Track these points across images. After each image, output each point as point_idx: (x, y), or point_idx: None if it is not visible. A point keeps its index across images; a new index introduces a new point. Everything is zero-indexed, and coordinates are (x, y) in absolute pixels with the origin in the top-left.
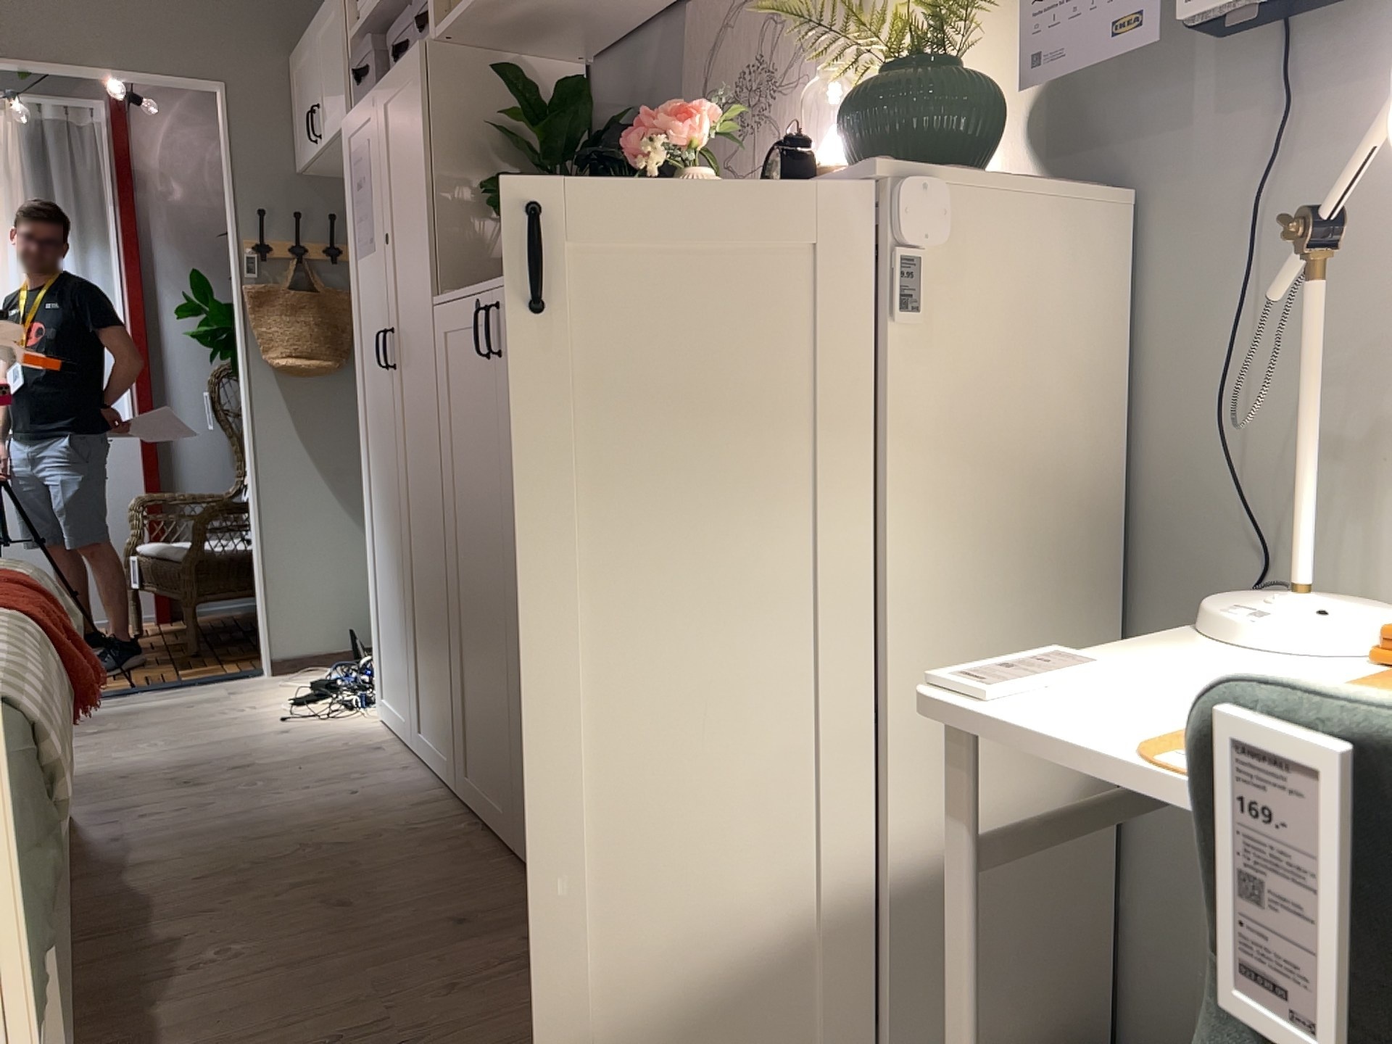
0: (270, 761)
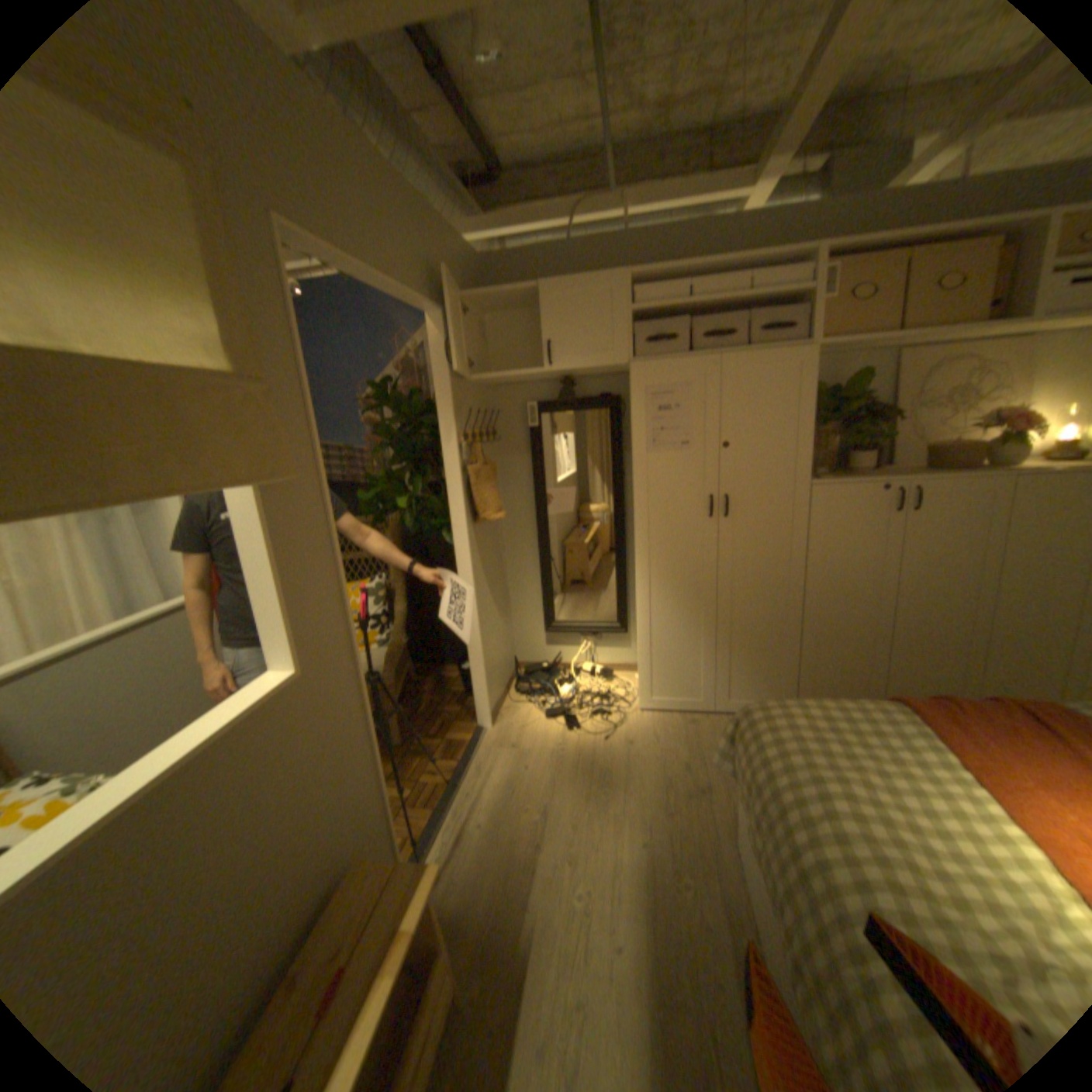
0: (682, 758)
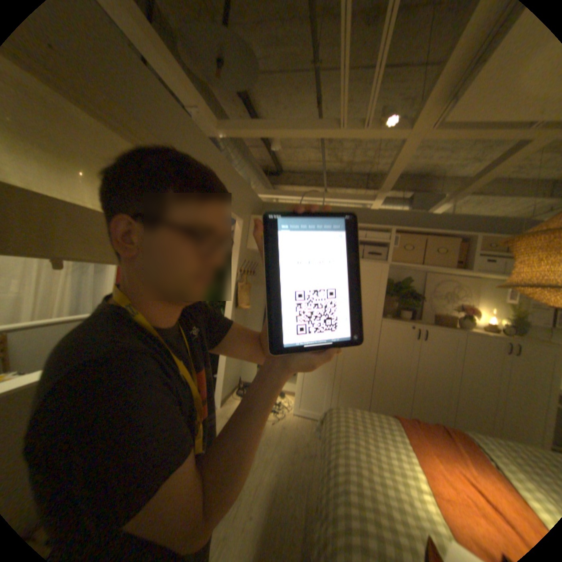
0: (306, 440)
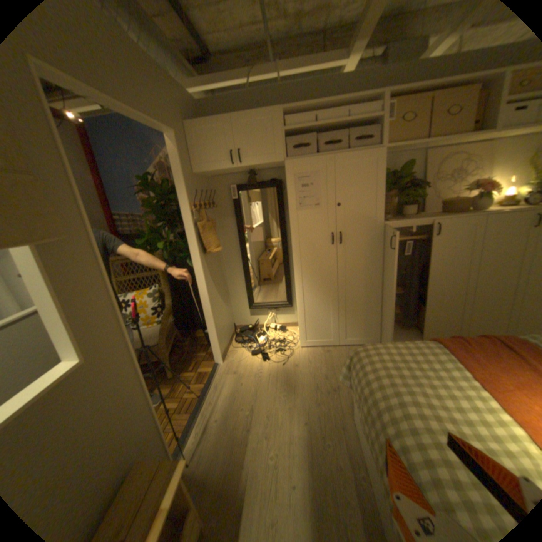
0: (323, 372)
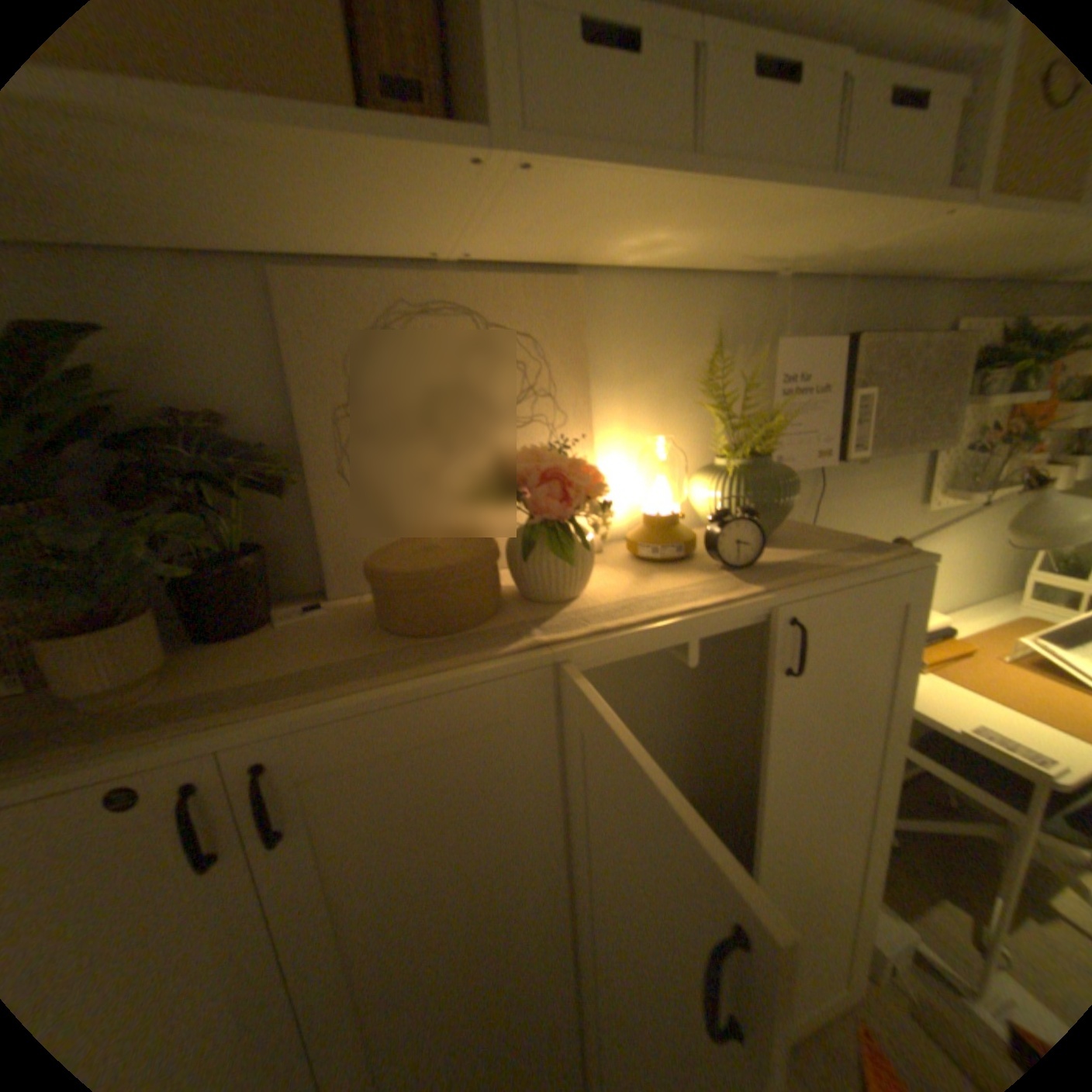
0: None
